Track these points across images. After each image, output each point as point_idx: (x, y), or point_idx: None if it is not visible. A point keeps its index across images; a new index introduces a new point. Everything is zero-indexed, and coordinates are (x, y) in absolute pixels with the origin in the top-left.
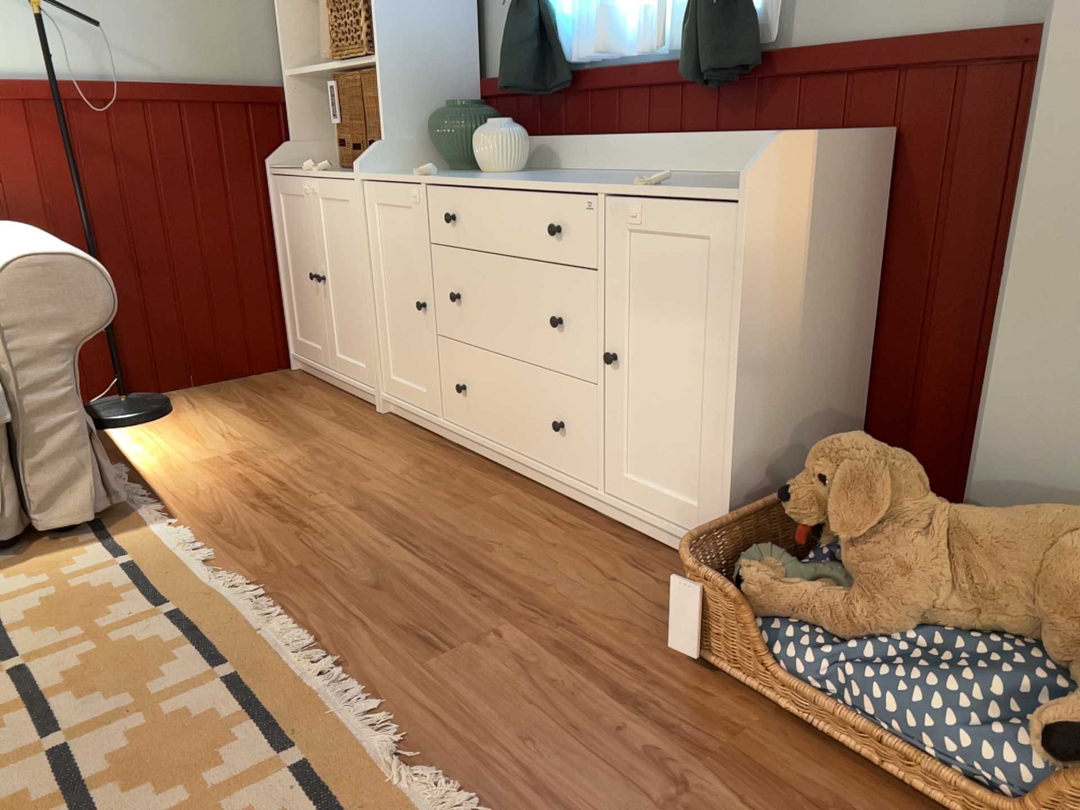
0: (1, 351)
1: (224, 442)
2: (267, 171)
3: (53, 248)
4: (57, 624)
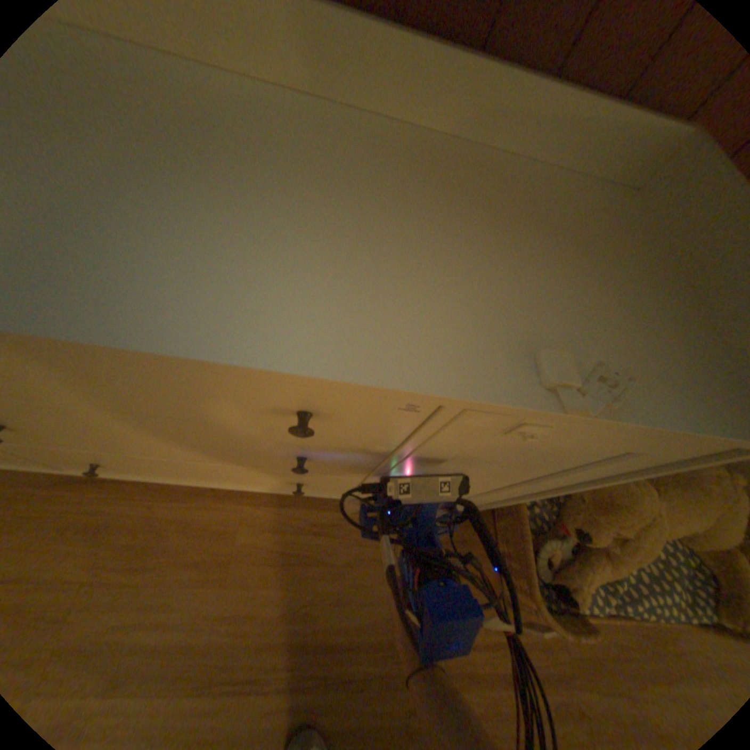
0: None
1: None
2: None
3: None
4: None
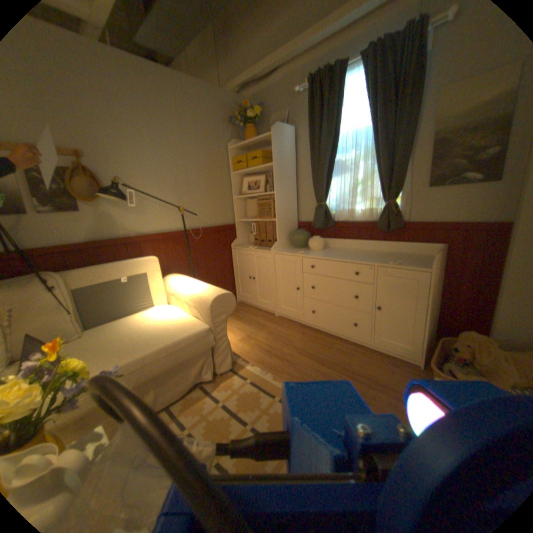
0: (210, 323)
1: (239, 331)
2: (231, 246)
3: (218, 290)
4: (249, 410)
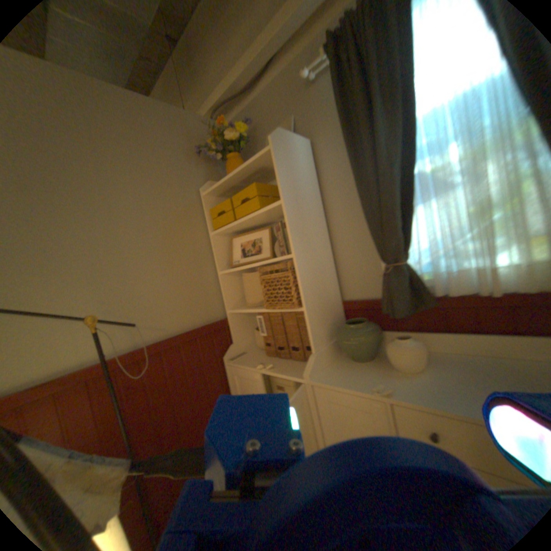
0: None
1: None
2: (225, 361)
3: None
4: None
